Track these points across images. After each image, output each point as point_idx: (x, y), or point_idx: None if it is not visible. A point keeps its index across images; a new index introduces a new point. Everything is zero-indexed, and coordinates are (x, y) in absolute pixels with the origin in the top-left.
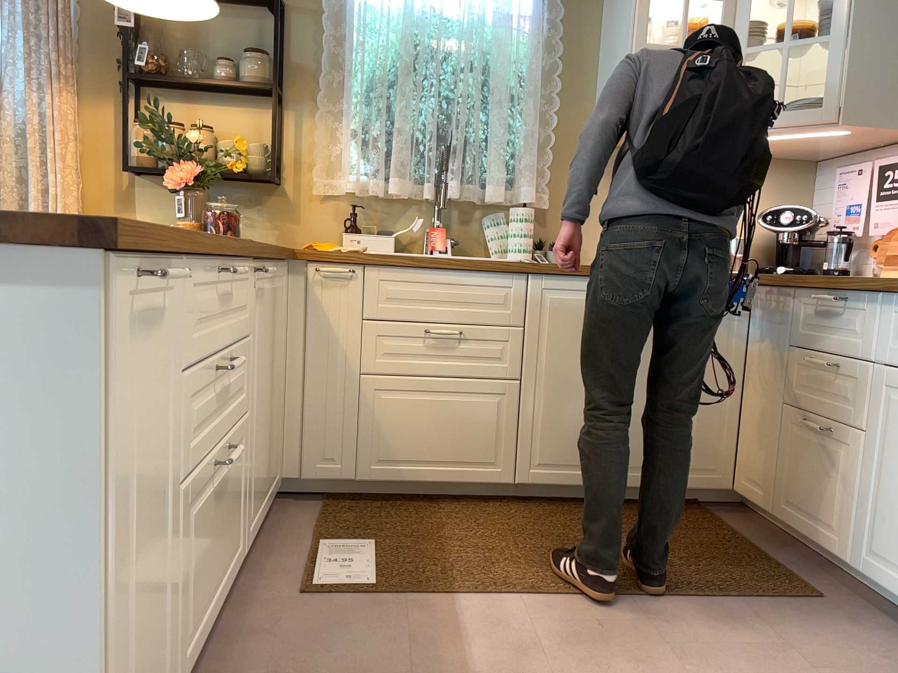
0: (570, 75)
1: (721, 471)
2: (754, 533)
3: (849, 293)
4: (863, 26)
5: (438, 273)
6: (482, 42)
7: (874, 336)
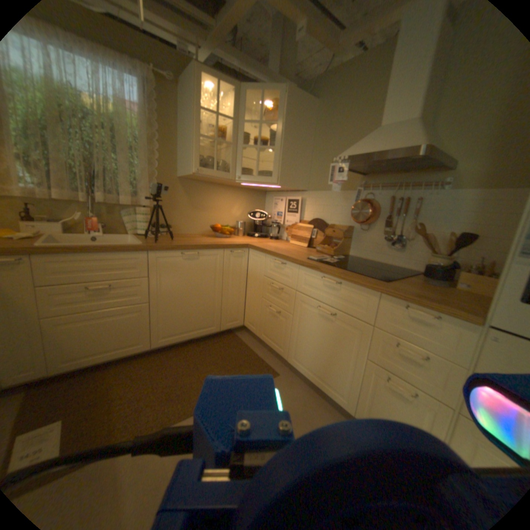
0: (160, 140)
1: (238, 319)
2: (251, 342)
3: (285, 261)
4: (285, 145)
5: (88, 256)
6: (105, 112)
7: (294, 279)
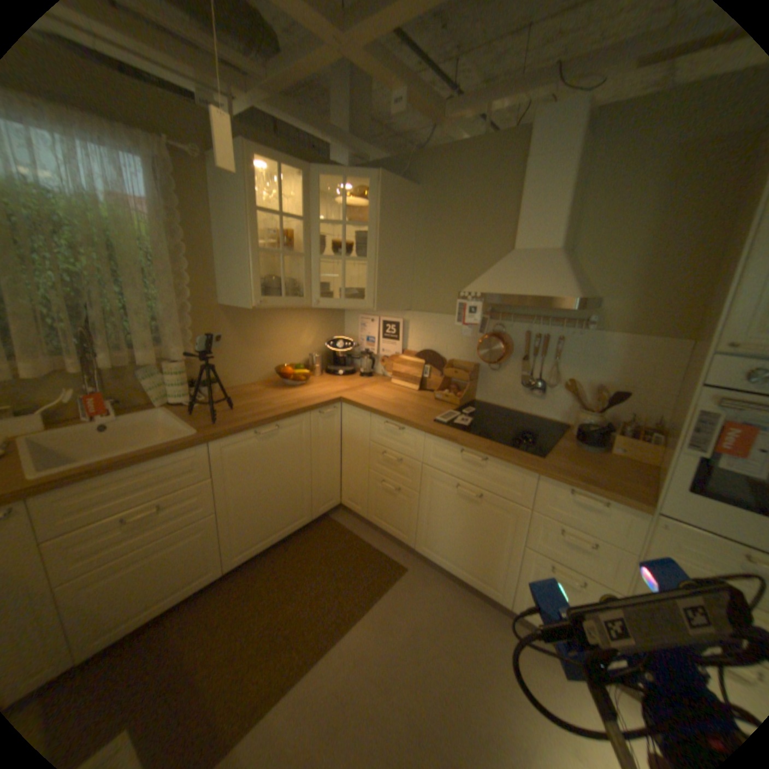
0: (189, 252)
1: (334, 498)
2: (356, 527)
3: (405, 426)
4: (381, 256)
5: (123, 473)
6: (95, 220)
7: (420, 449)
